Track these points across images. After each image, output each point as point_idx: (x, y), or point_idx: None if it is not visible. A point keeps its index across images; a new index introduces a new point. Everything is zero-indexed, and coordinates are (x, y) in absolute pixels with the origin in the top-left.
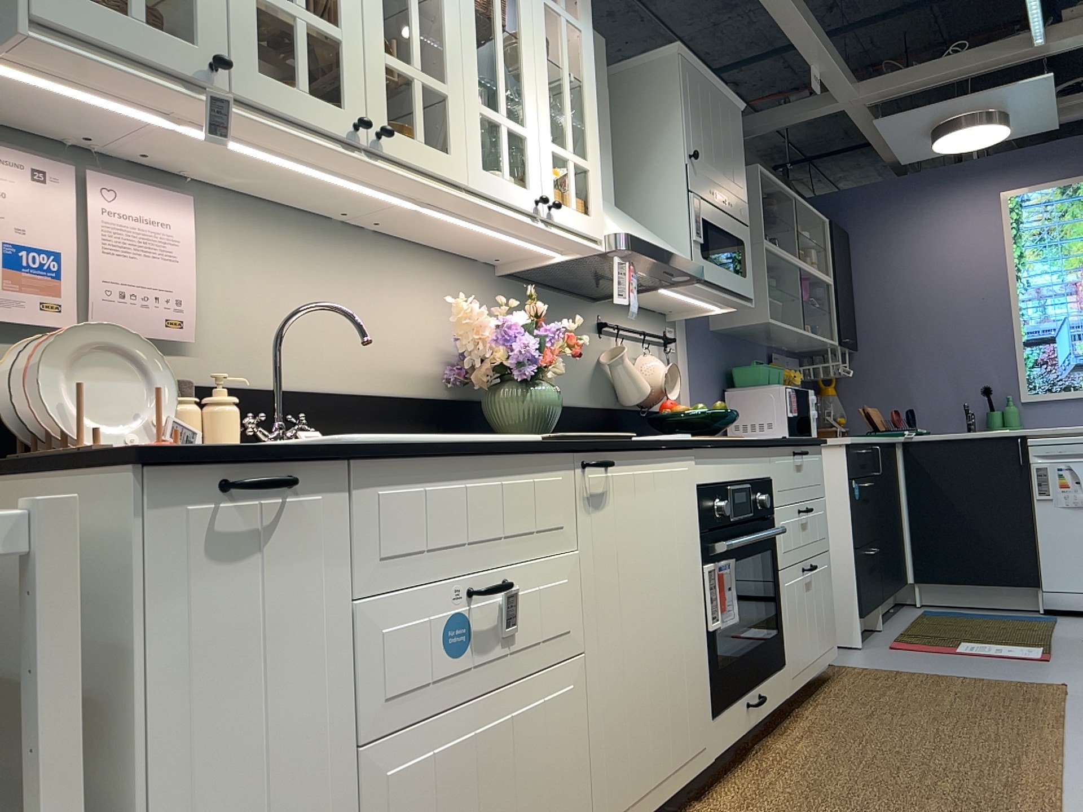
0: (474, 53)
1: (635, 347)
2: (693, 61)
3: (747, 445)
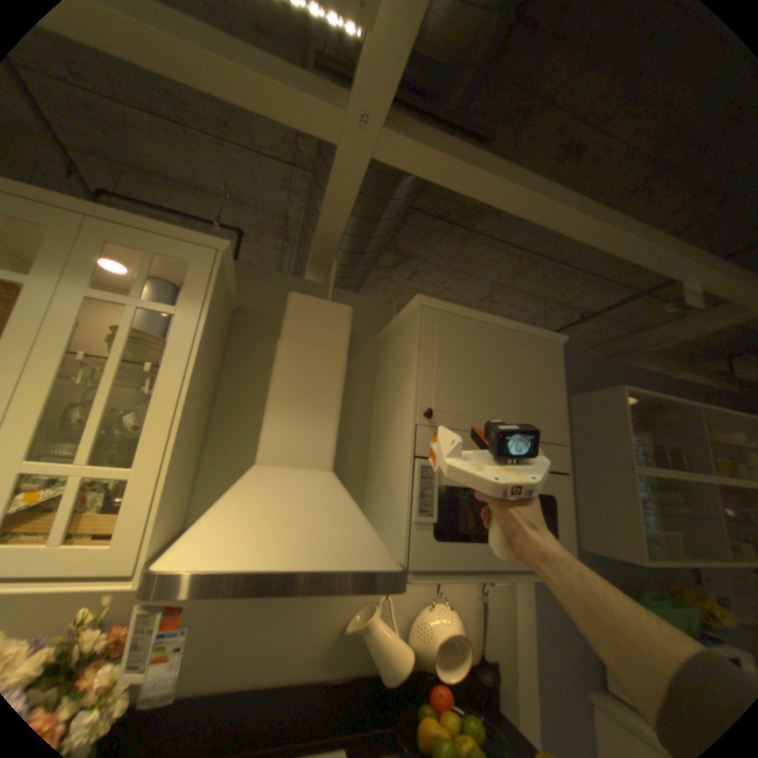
0: None
1: (426, 591)
2: (449, 307)
3: None
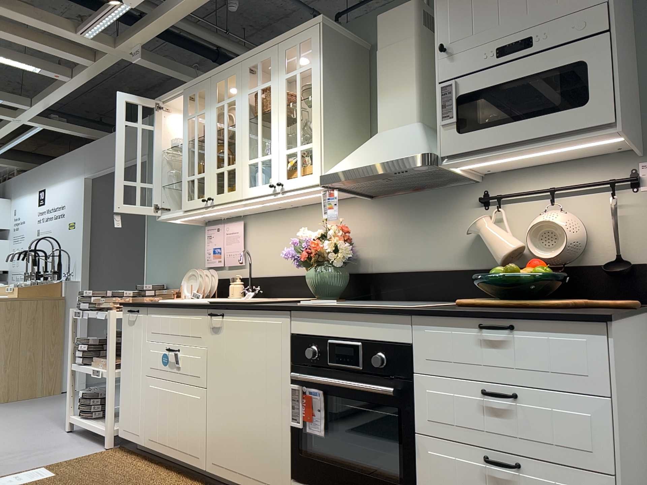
0: (246, 140)
1: (546, 205)
2: None
3: (353, 312)
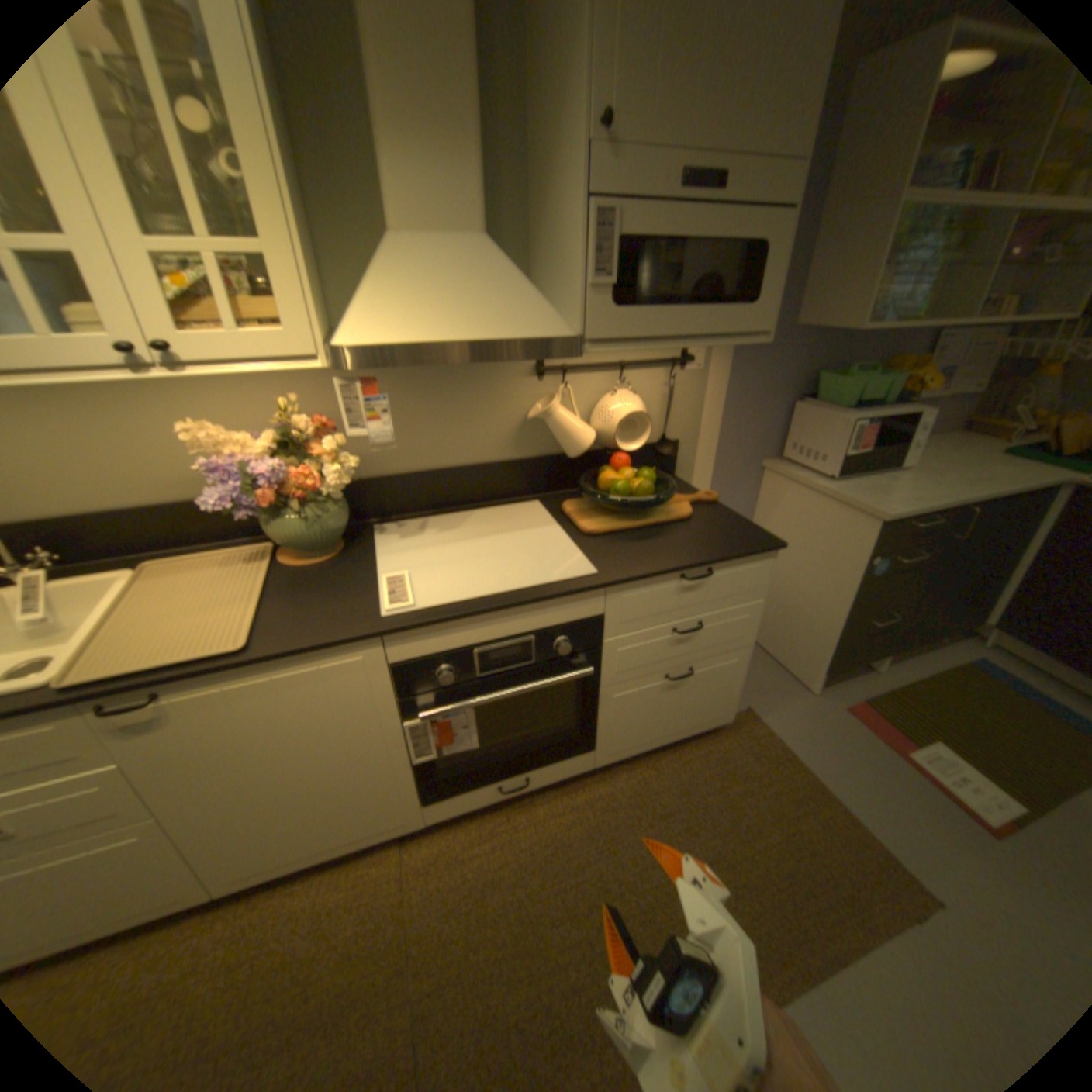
0: None
1: (608, 380)
2: None
3: (523, 605)
